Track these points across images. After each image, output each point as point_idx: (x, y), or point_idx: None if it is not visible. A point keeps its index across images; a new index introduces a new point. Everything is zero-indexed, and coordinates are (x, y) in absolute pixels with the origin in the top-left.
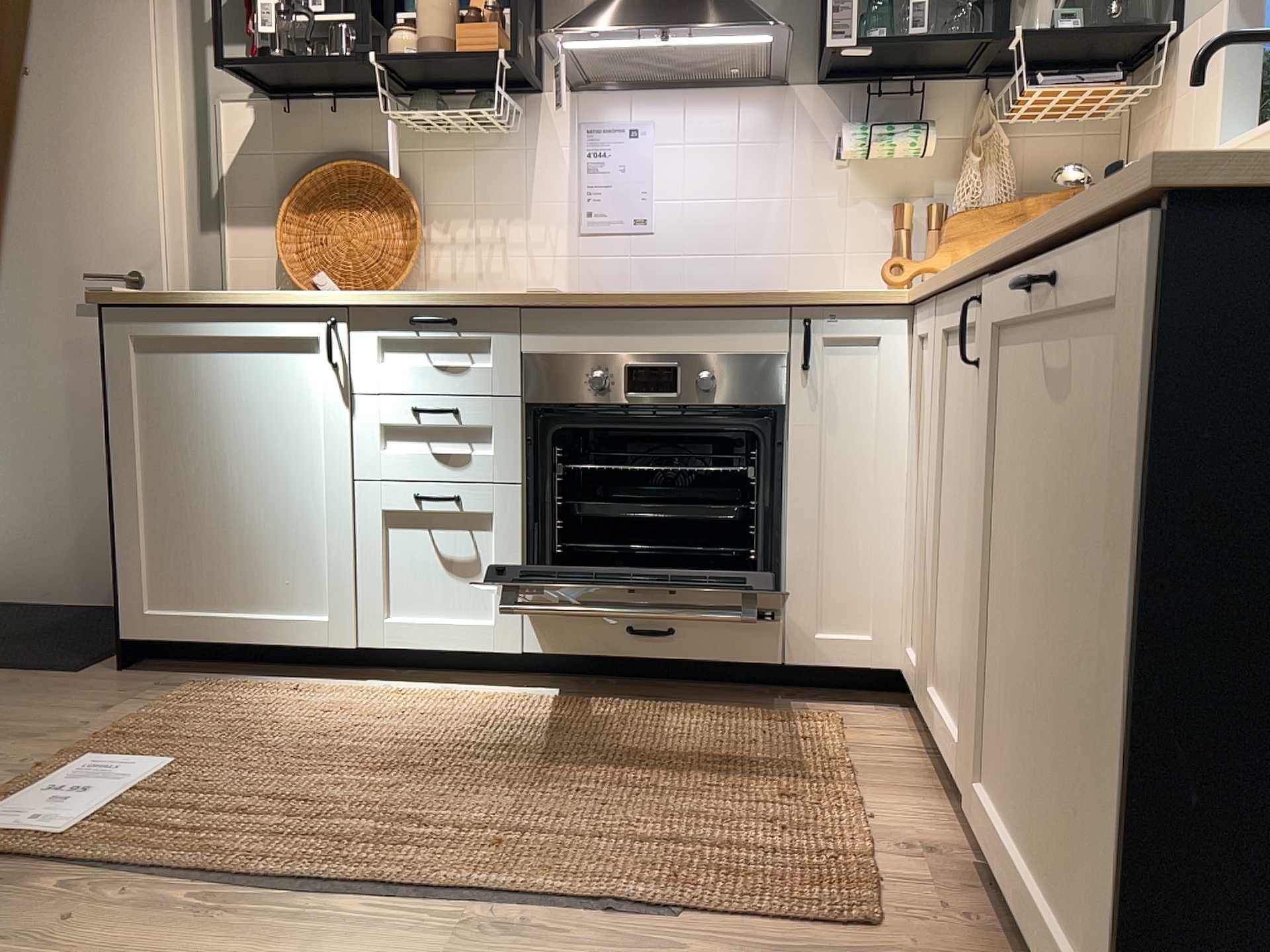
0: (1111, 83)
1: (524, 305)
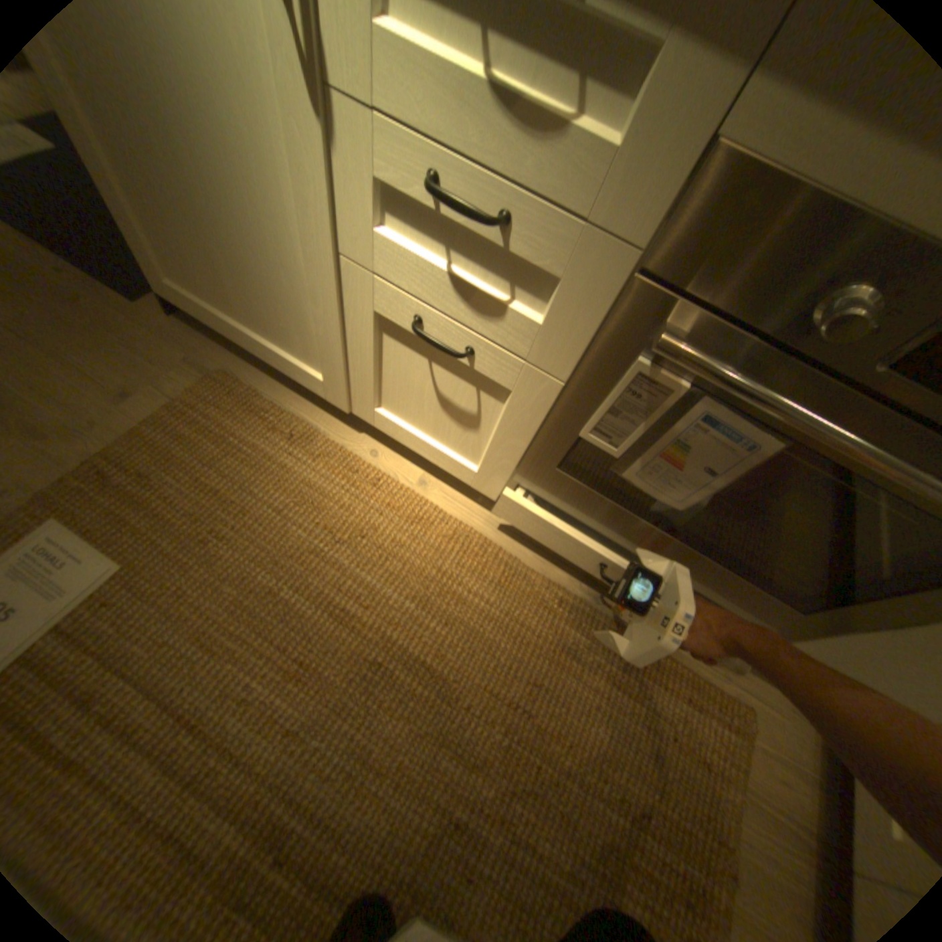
0: None
1: None
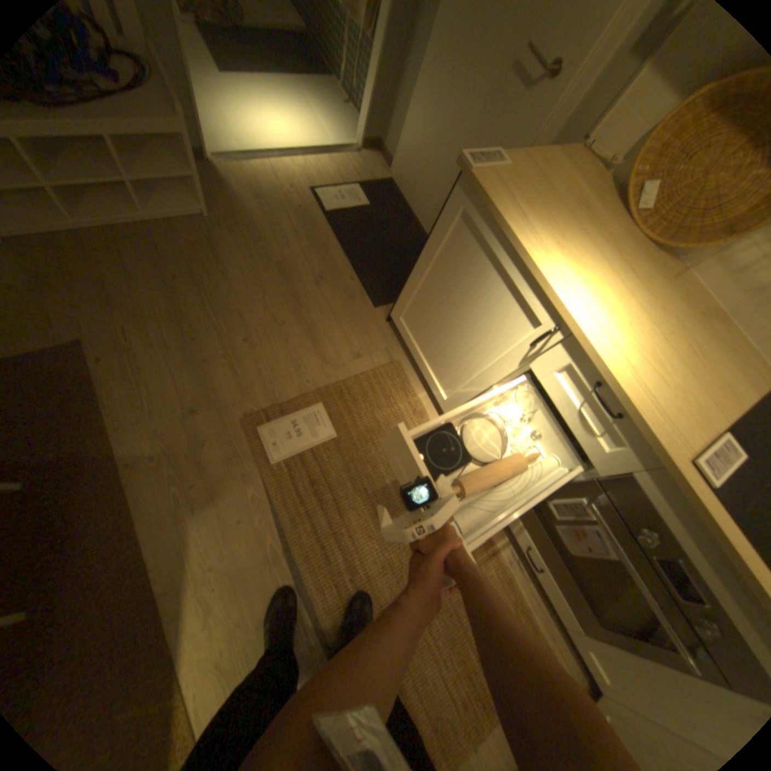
0: None
1: (673, 476)
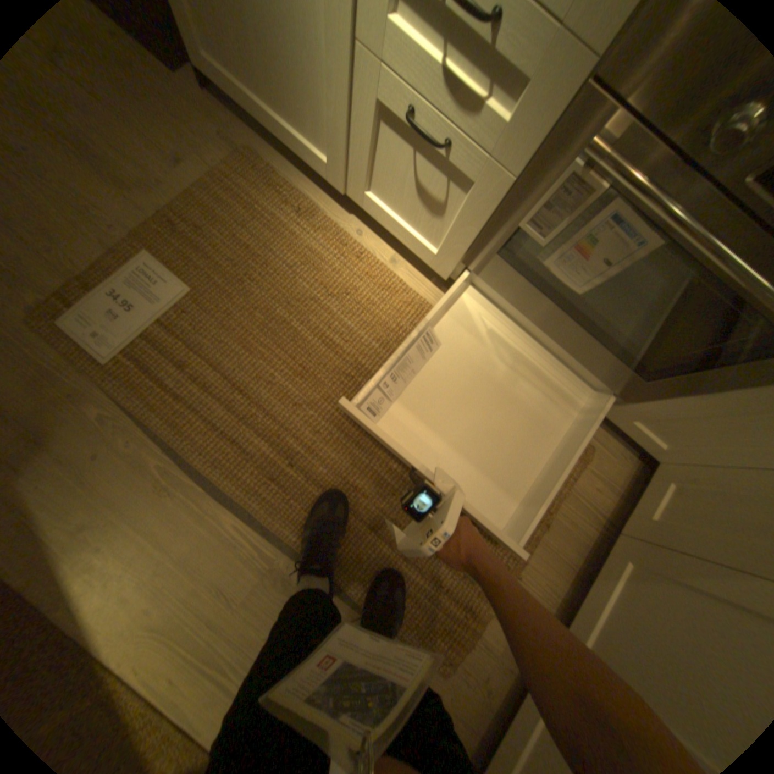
0: None
1: None
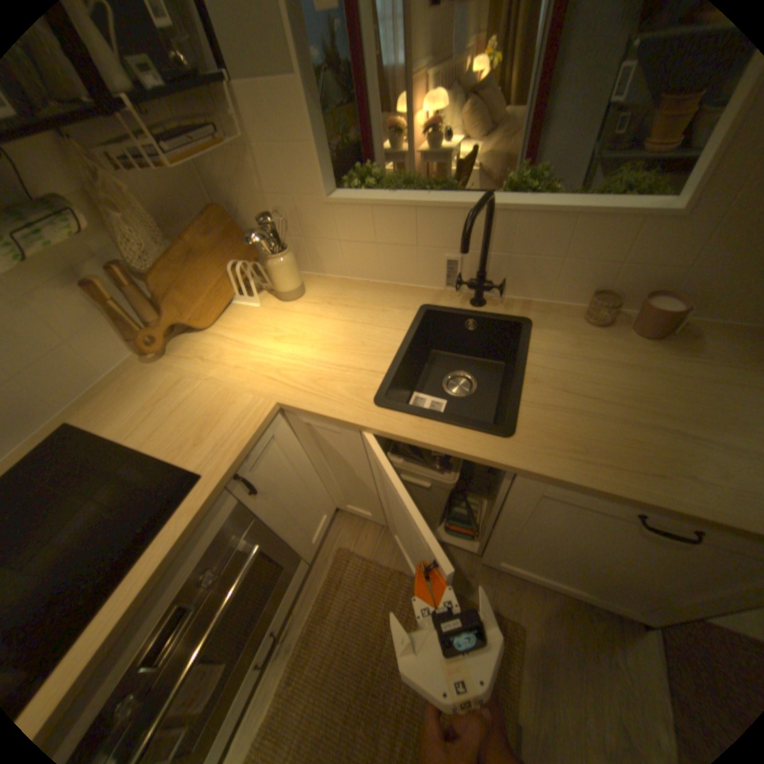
0: (211, 133)
1: None
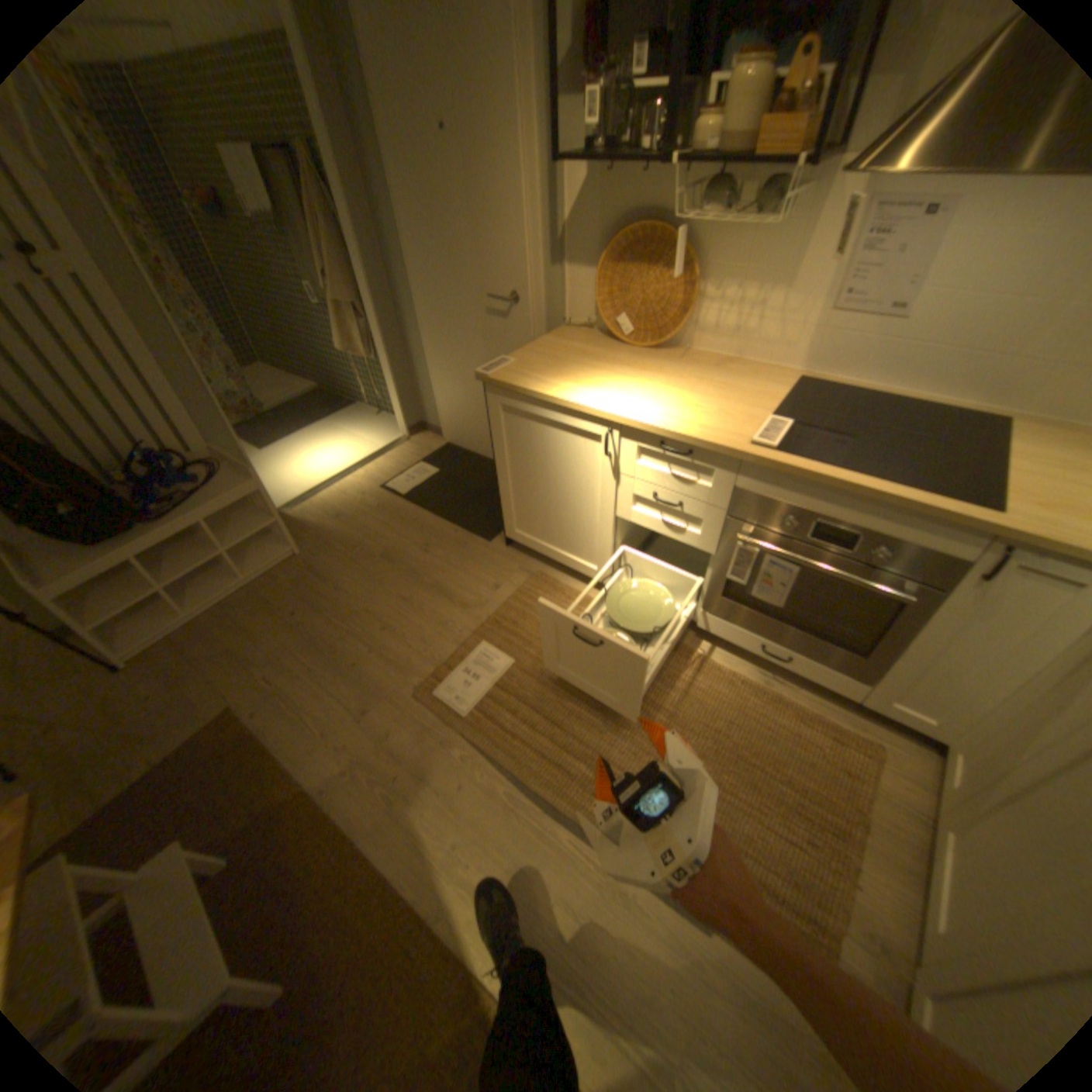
0: None
1: (745, 459)
